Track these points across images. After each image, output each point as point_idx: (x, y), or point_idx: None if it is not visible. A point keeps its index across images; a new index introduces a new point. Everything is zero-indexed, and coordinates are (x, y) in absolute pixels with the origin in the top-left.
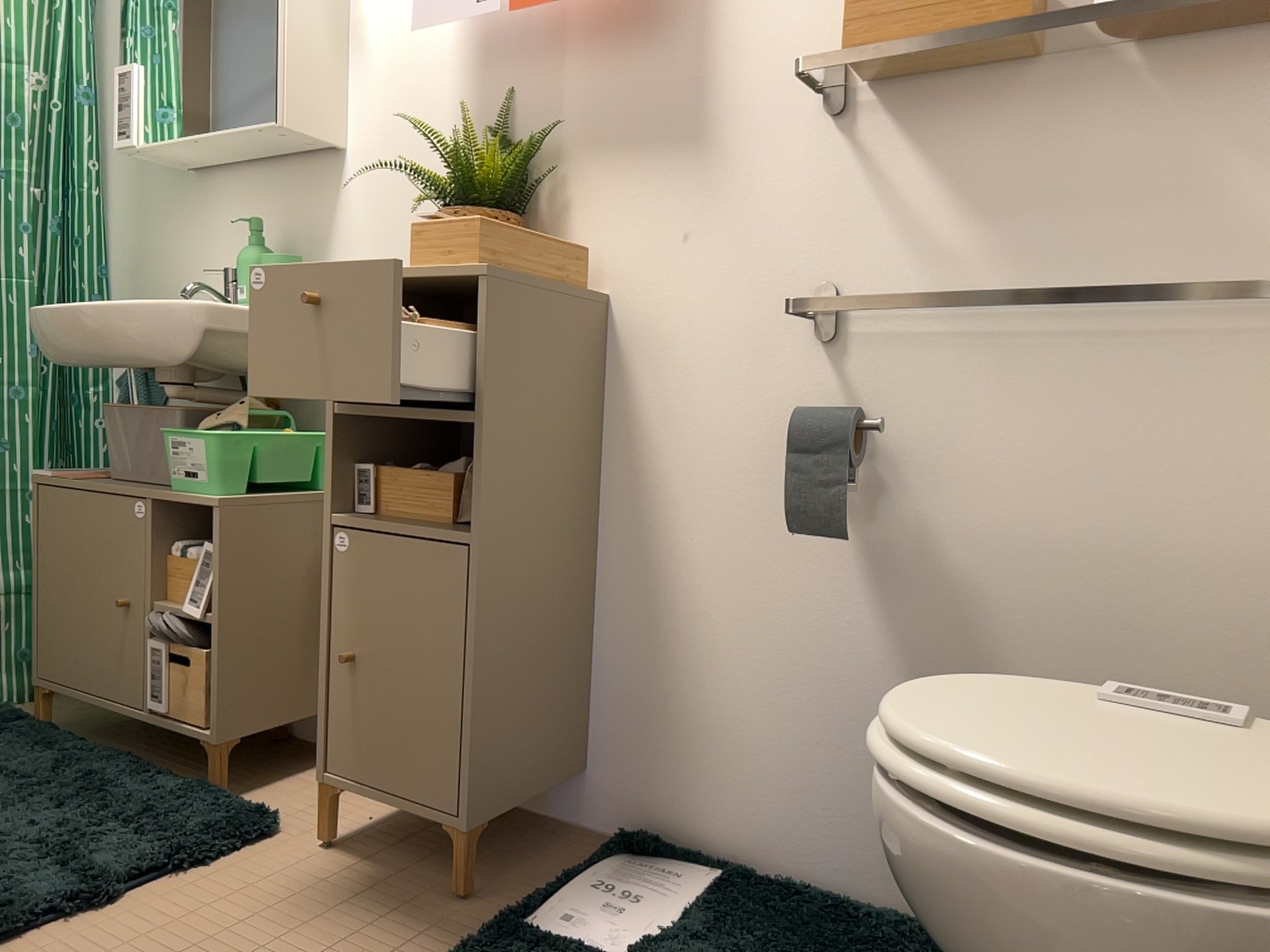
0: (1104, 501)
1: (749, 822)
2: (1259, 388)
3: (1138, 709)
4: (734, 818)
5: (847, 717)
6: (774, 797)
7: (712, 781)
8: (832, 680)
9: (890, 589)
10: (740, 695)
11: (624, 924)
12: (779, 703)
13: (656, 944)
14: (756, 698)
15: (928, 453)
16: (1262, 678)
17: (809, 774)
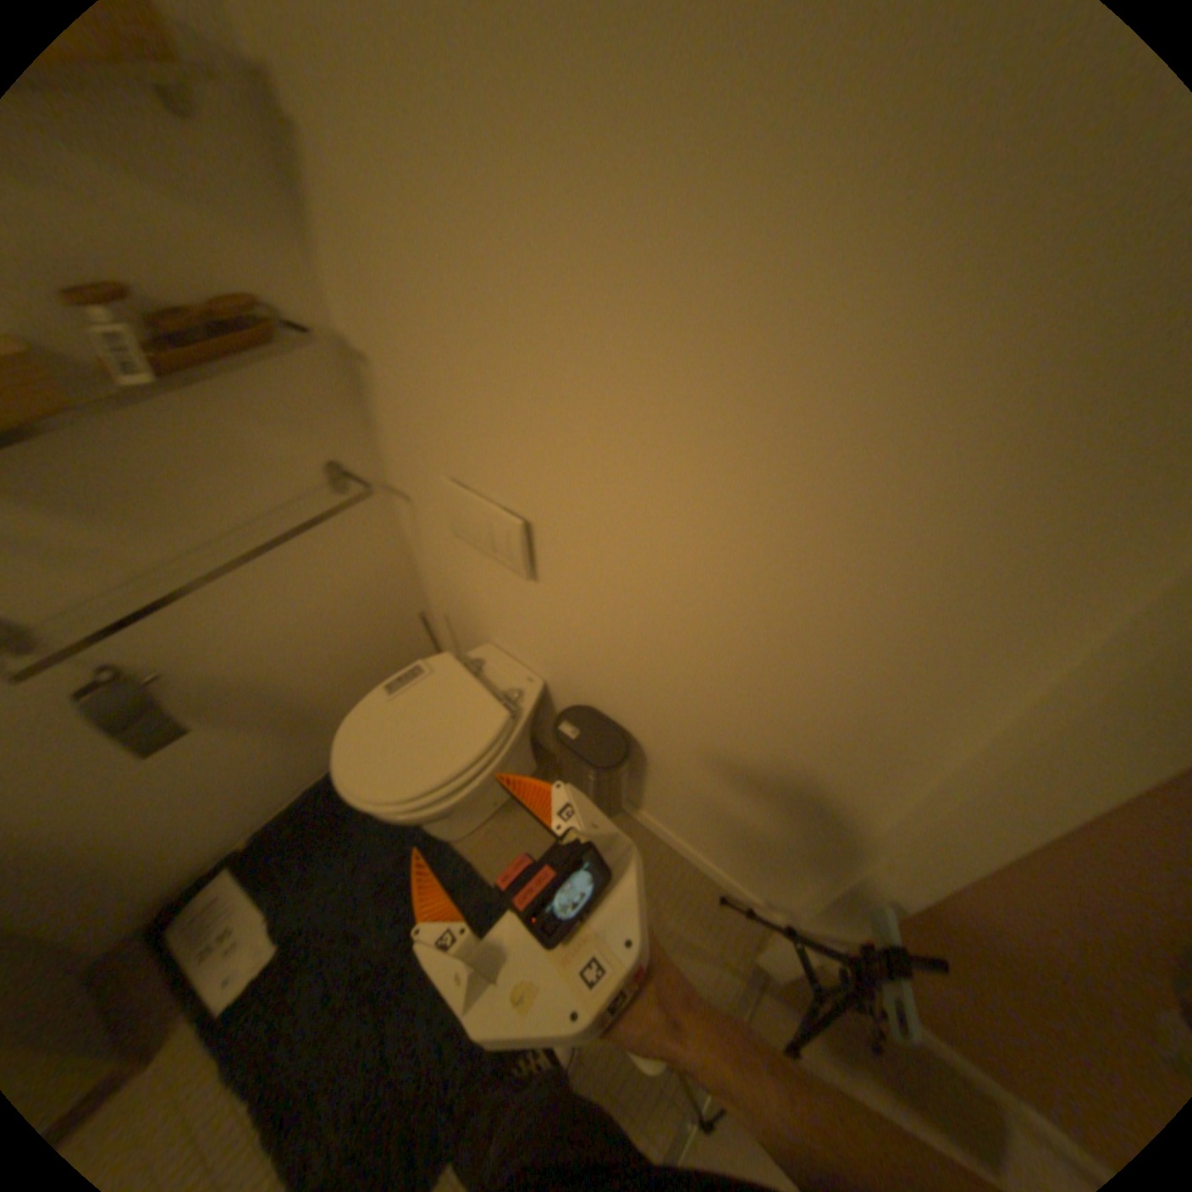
0: (282, 609)
1: (205, 847)
2: (318, 529)
3: (399, 697)
4: (195, 855)
5: (222, 773)
6: (210, 828)
7: (167, 862)
8: (201, 772)
9: (201, 718)
10: (149, 827)
11: (240, 948)
12: (177, 806)
13: (270, 931)
14: (161, 818)
15: (170, 655)
16: (372, 619)
17: (221, 805)
